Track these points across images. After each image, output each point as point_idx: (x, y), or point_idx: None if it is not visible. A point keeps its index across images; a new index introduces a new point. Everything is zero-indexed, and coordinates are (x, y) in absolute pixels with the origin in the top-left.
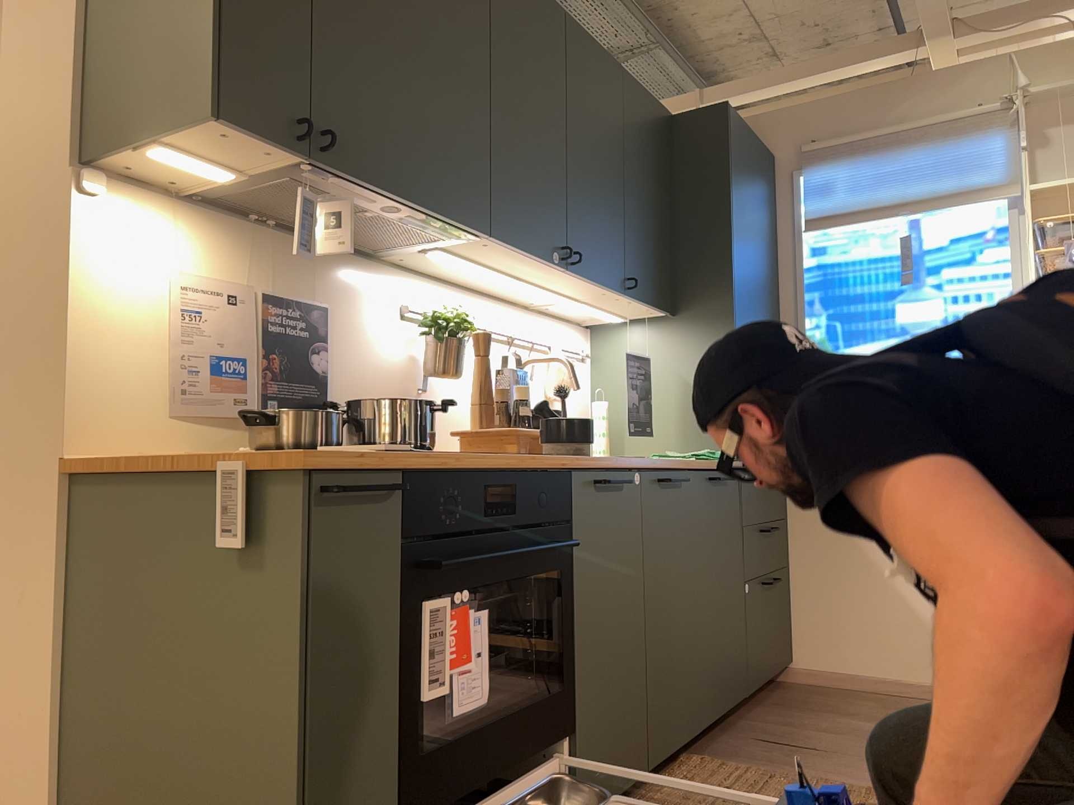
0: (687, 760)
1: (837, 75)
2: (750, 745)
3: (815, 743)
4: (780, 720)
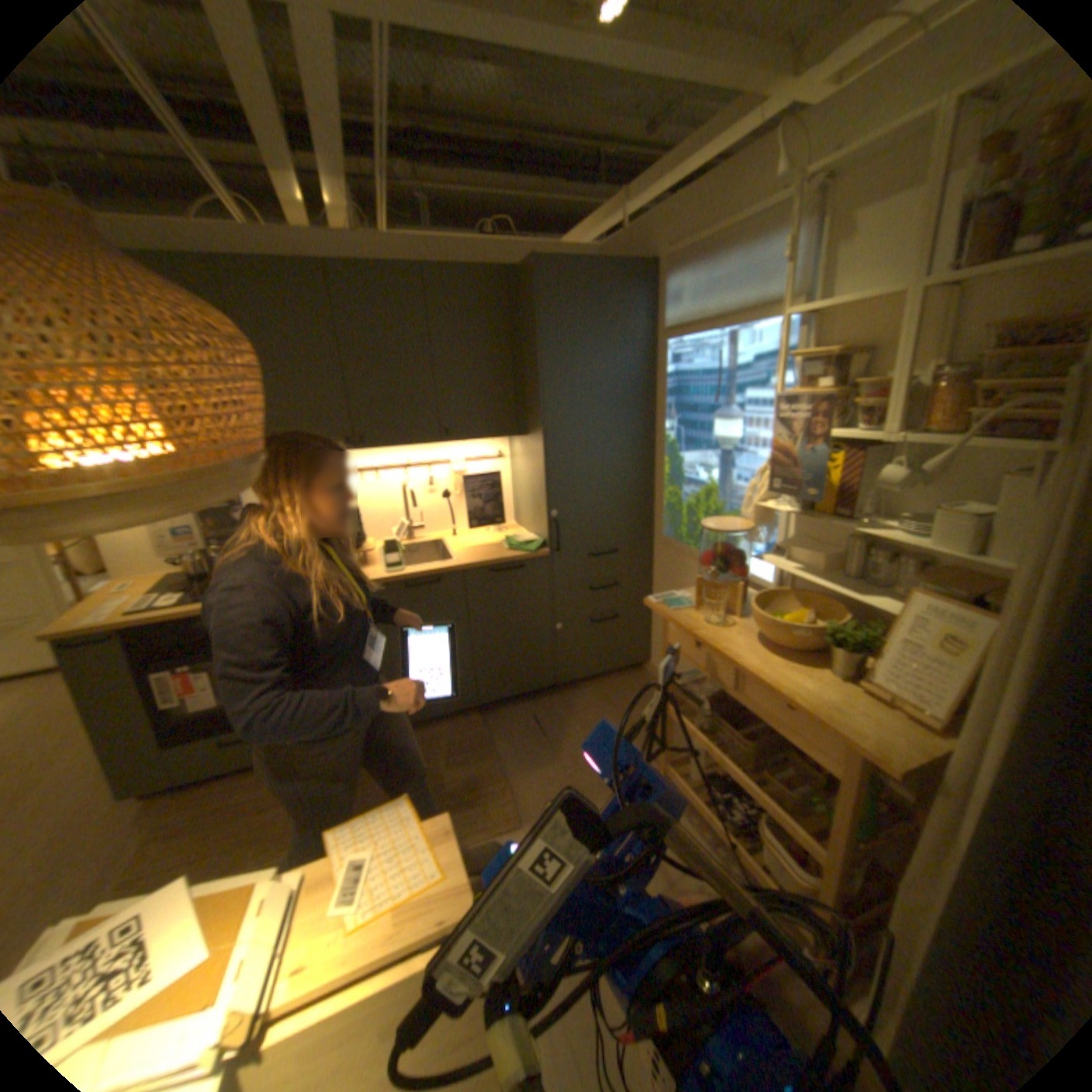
0: (466, 719)
1: (707, 150)
2: (521, 719)
3: (552, 733)
4: (572, 706)
